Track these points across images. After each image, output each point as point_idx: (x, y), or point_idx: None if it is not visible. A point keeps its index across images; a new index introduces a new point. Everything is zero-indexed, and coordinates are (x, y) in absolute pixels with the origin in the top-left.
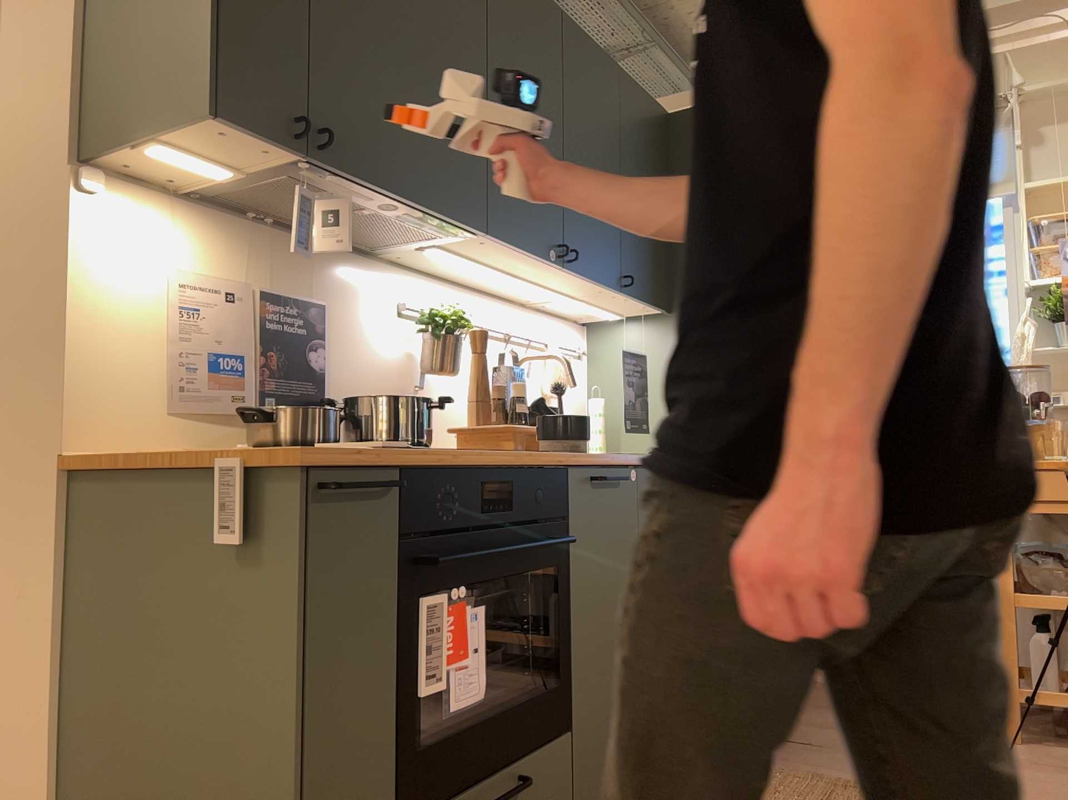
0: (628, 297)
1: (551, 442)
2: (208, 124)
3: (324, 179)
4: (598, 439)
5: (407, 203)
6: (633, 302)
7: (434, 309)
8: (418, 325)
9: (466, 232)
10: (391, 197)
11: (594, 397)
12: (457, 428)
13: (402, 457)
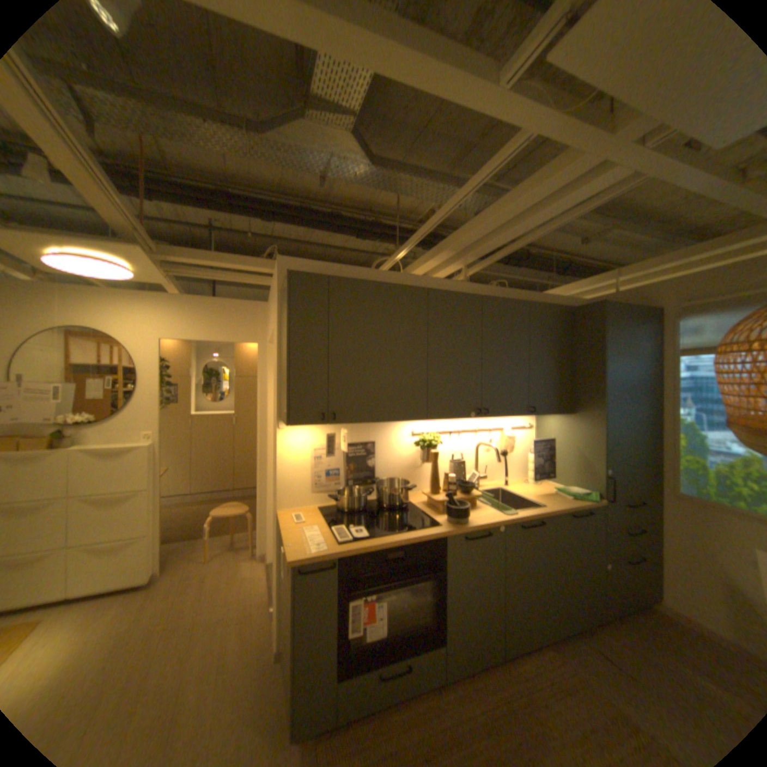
0: (537, 415)
1: (447, 518)
2: (290, 426)
3: (342, 423)
4: (530, 474)
5: (380, 422)
6: (543, 414)
7: (424, 436)
8: (416, 444)
9: (419, 419)
10: (372, 422)
11: (530, 452)
12: (424, 493)
13: (338, 555)
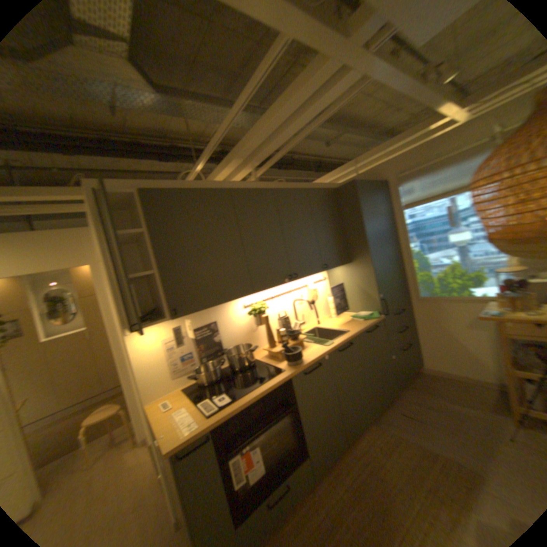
0: (329, 269)
1: (288, 363)
2: (136, 331)
3: (185, 315)
4: (332, 311)
5: (218, 305)
6: (332, 268)
7: (254, 305)
8: (249, 313)
9: (248, 294)
10: (211, 307)
11: (329, 296)
12: (265, 349)
13: (209, 428)
